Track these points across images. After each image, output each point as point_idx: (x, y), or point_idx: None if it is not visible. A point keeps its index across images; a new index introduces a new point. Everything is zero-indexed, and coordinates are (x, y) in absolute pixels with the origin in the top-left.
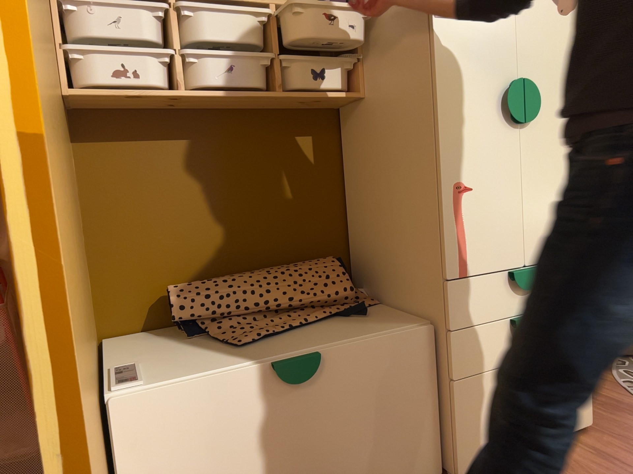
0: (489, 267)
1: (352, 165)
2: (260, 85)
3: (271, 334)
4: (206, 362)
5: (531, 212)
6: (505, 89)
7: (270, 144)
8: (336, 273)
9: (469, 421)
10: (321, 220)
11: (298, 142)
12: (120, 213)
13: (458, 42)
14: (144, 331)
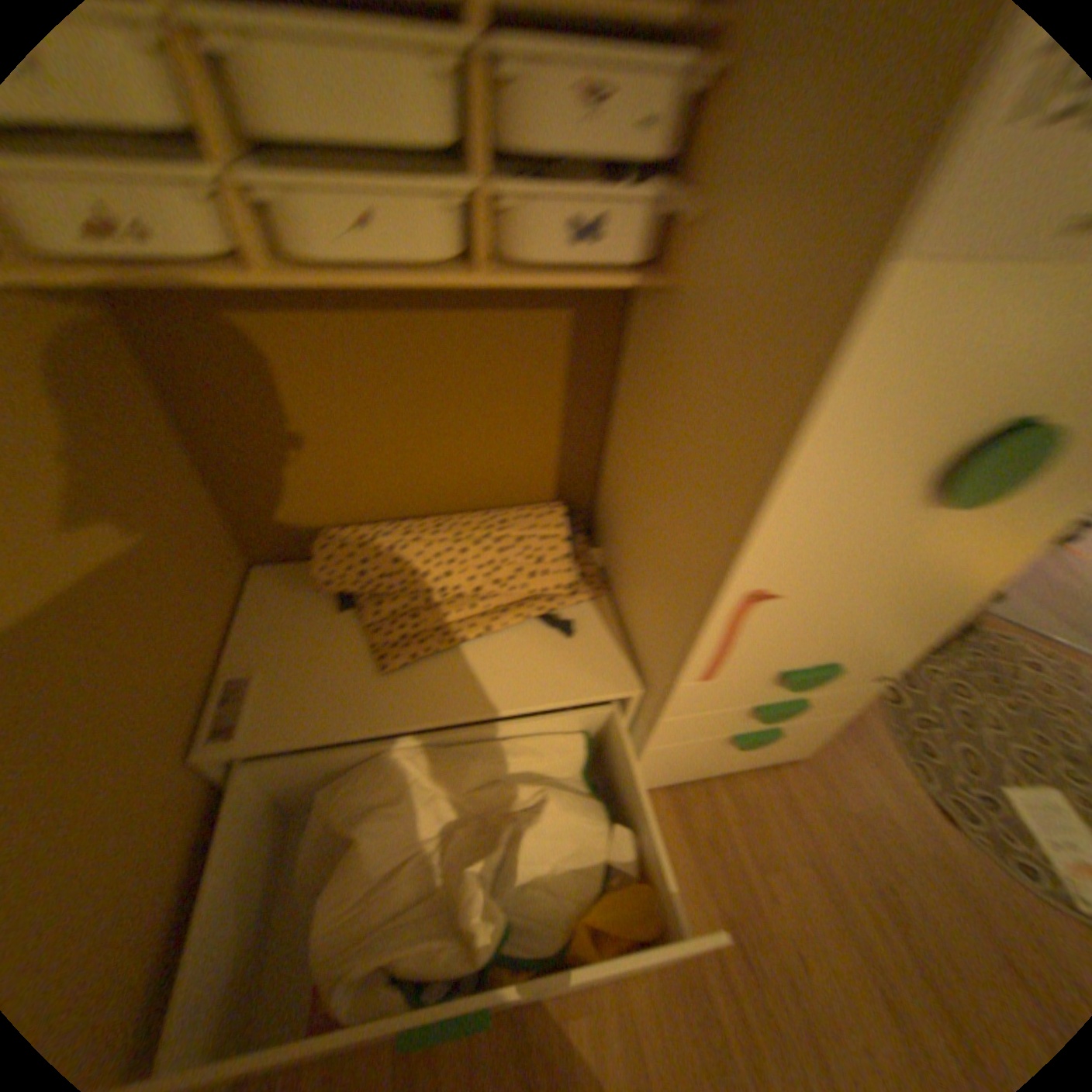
0: (752, 670)
1: (630, 380)
2: (442, 252)
3: (432, 650)
4: (331, 698)
5: (870, 614)
6: (975, 437)
7: (489, 323)
8: (554, 552)
9: (650, 768)
10: (562, 448)
11: (543, 323)
12: (234, 424)
13: (927, 327)
14: (302, 560)
